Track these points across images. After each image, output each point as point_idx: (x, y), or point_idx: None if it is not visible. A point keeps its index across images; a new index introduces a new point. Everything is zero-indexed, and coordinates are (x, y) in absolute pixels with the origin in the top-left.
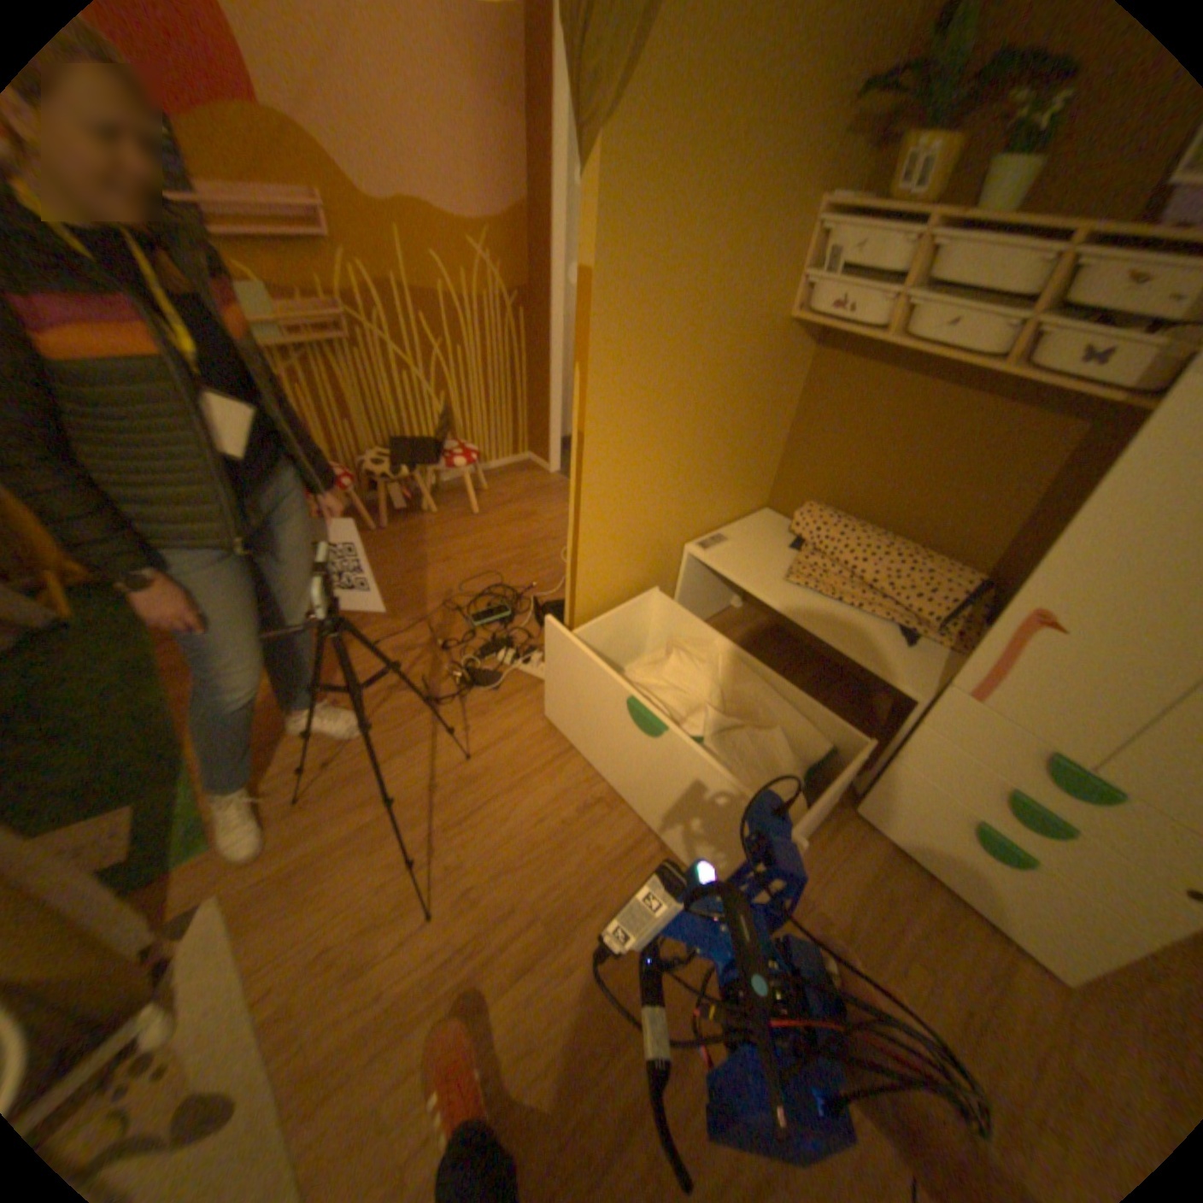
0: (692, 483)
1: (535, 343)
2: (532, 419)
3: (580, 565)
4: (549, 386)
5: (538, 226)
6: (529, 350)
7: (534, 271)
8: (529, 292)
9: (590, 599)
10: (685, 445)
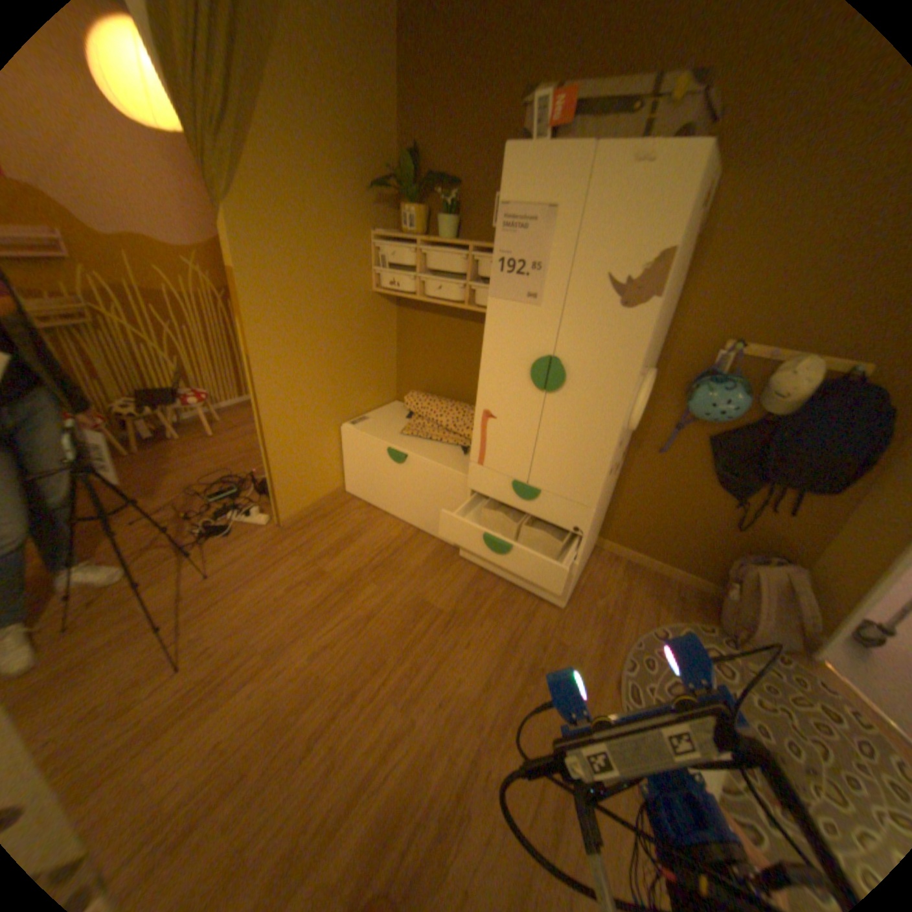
0: (336, 387)
1: None
2: None
3: (266, 439)
4: None
5: None
6: None
7: None
8: None
9: (279, 461)
10: (323, 364)
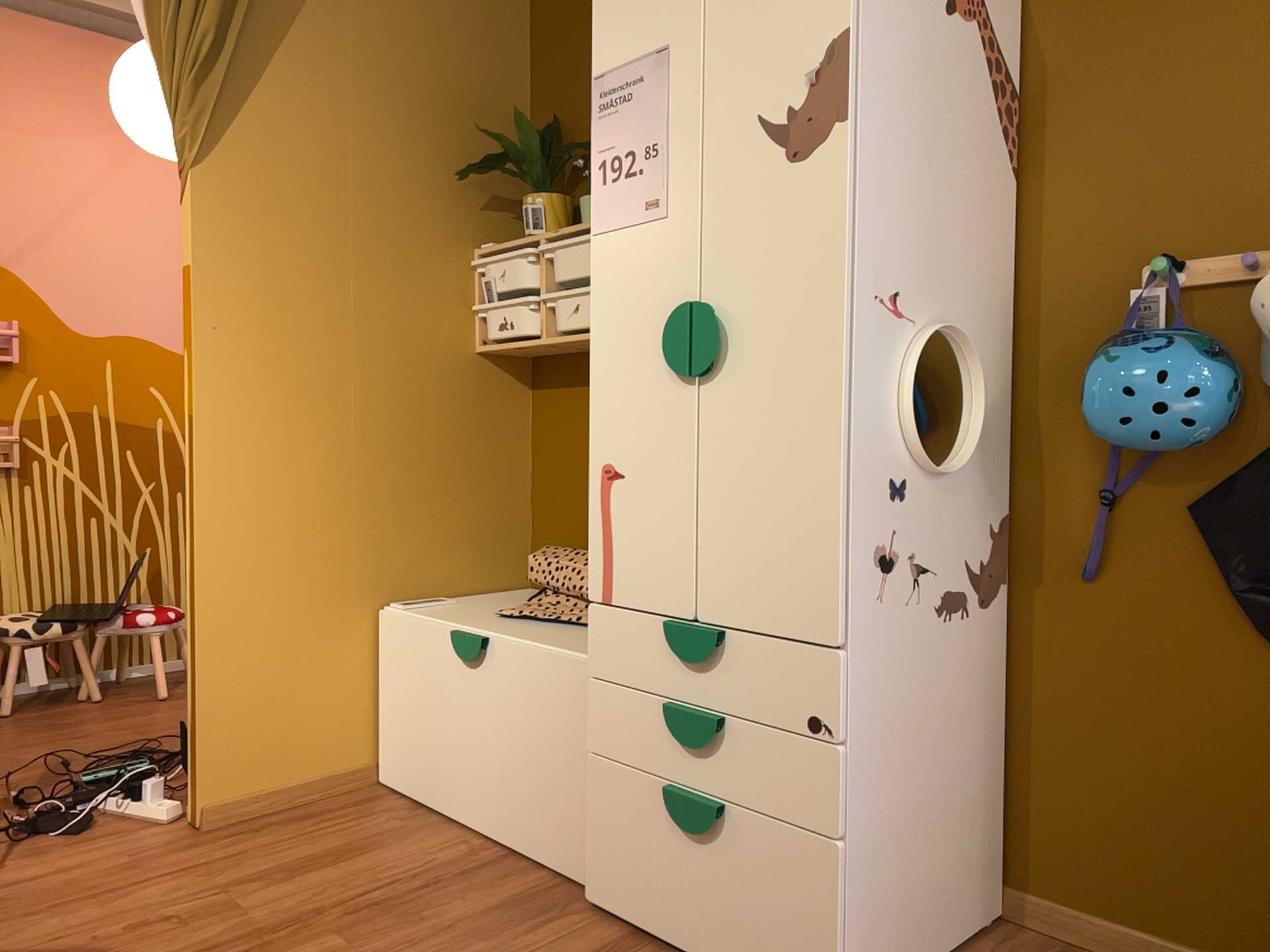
0: (373, 516)
1: None
2: None
3: (195, 588)
4: None
5: None
6: None
7: None
8: None
9: (216, 648)
10: (349, 461)
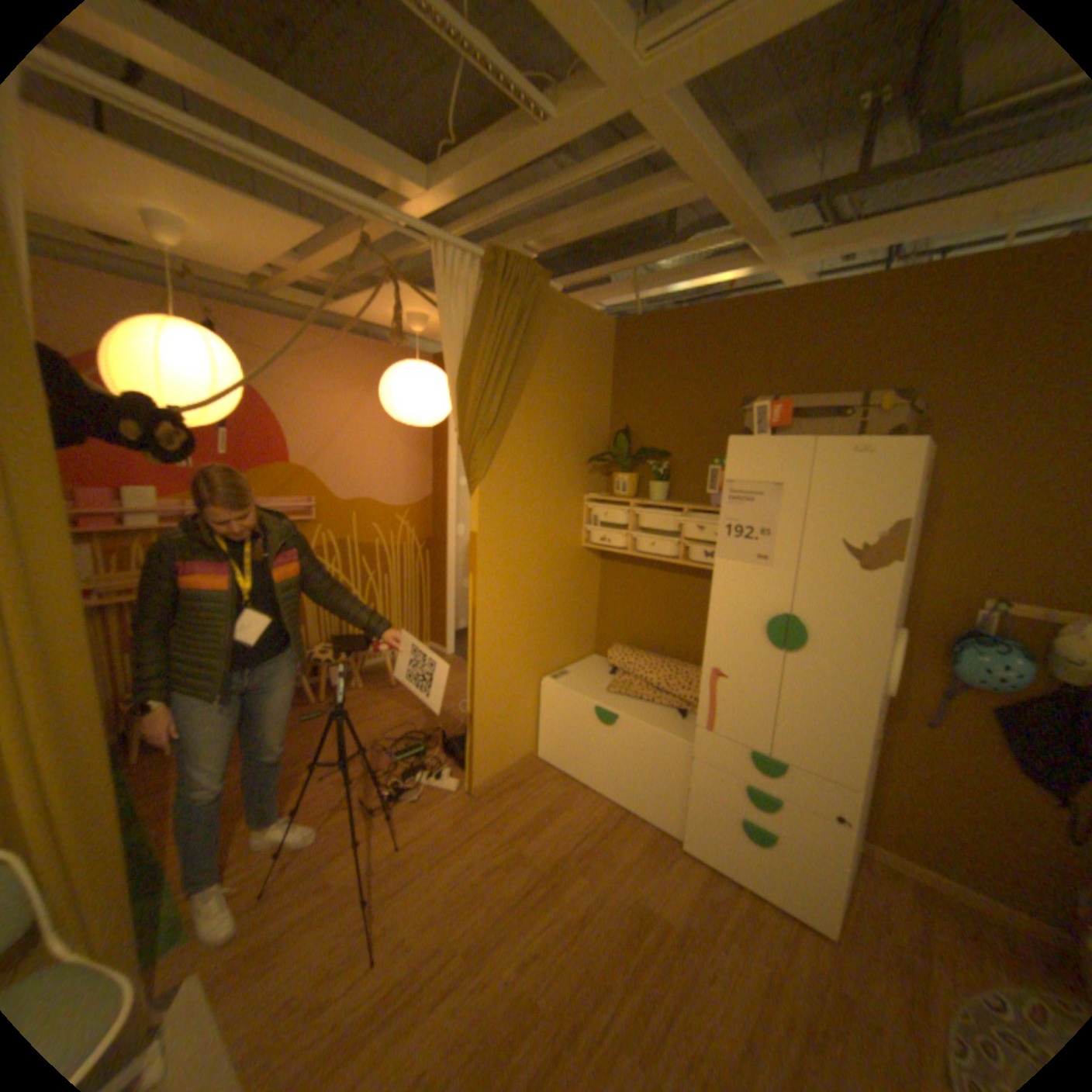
0: (542, 638)
1: (437, 570)
2: (434, 618)
3: (476, 690)
4: (447, 596)
5: (440, 507)
6: (433, 574)
7: (437, 530)
8: (434, 541)
9: (483, 716)
10: (534, 614)
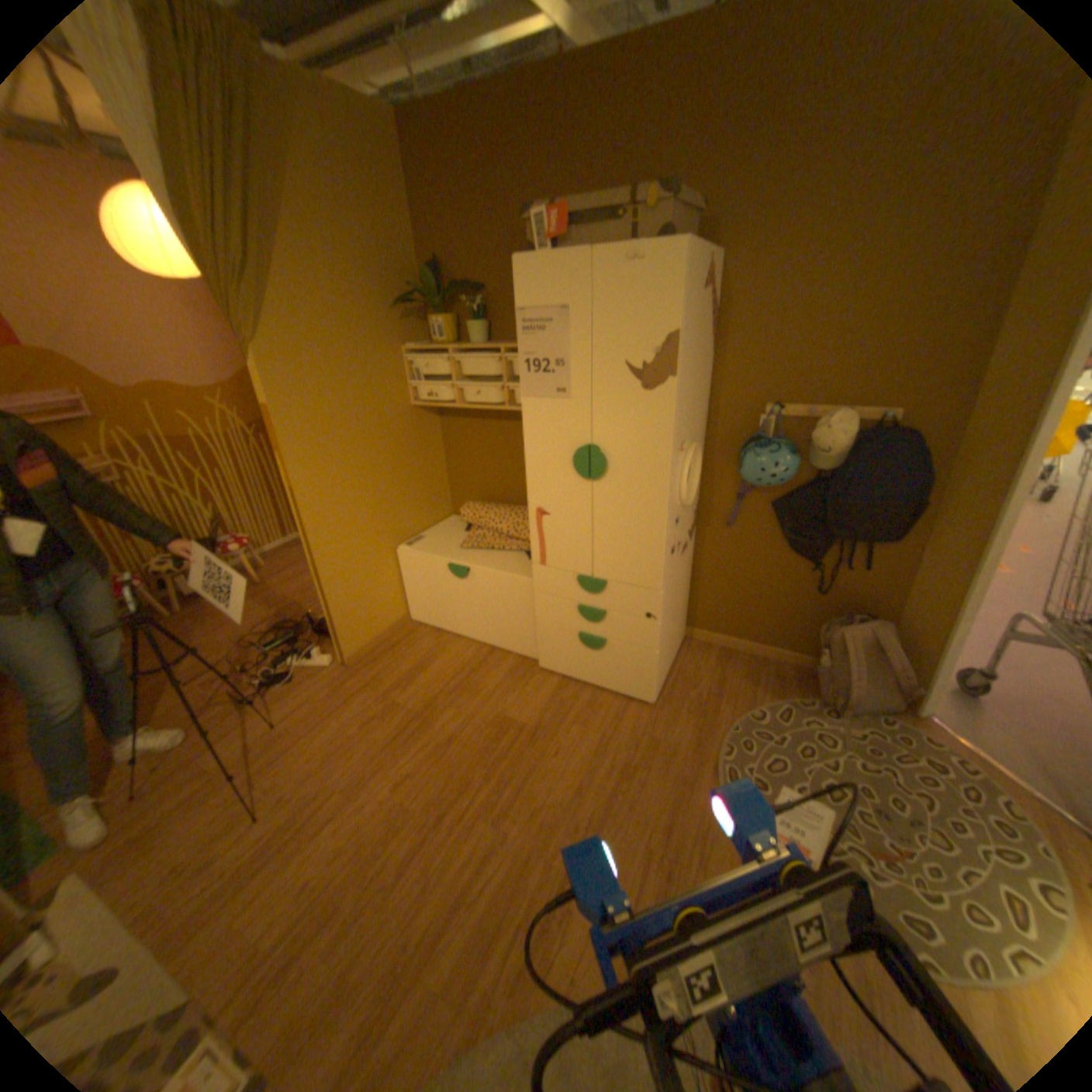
0: (385, 509)
1: None
2: None
3: (319, 572)
4: None
5: None
6: None
7: None
8: None
9: (335, 595)
10: (369, 487)
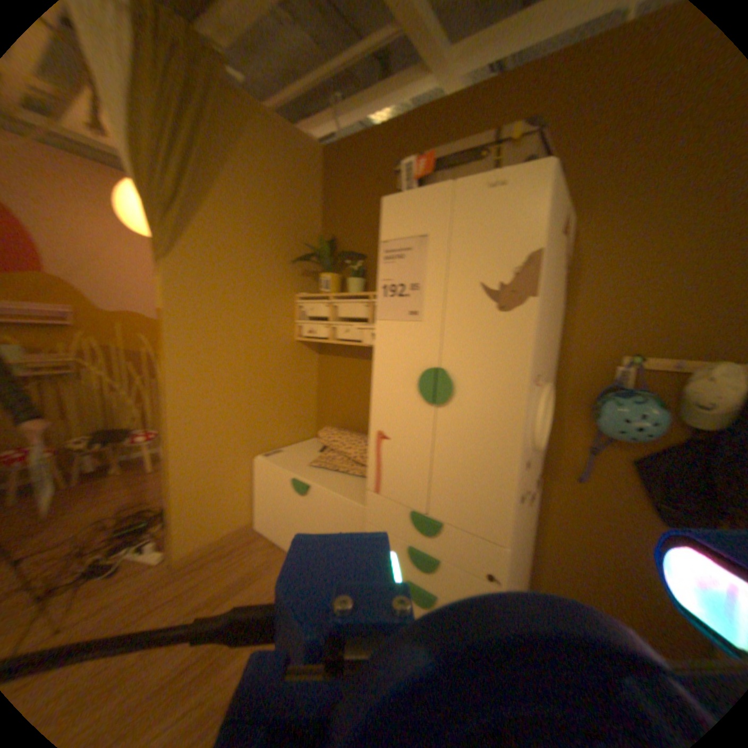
0: (250, 419)
1: None
2: None
3: (167, 465)
4: None
5: None
6: None
7: None
8: None
9: (178, 490)
10: (239, 396)
